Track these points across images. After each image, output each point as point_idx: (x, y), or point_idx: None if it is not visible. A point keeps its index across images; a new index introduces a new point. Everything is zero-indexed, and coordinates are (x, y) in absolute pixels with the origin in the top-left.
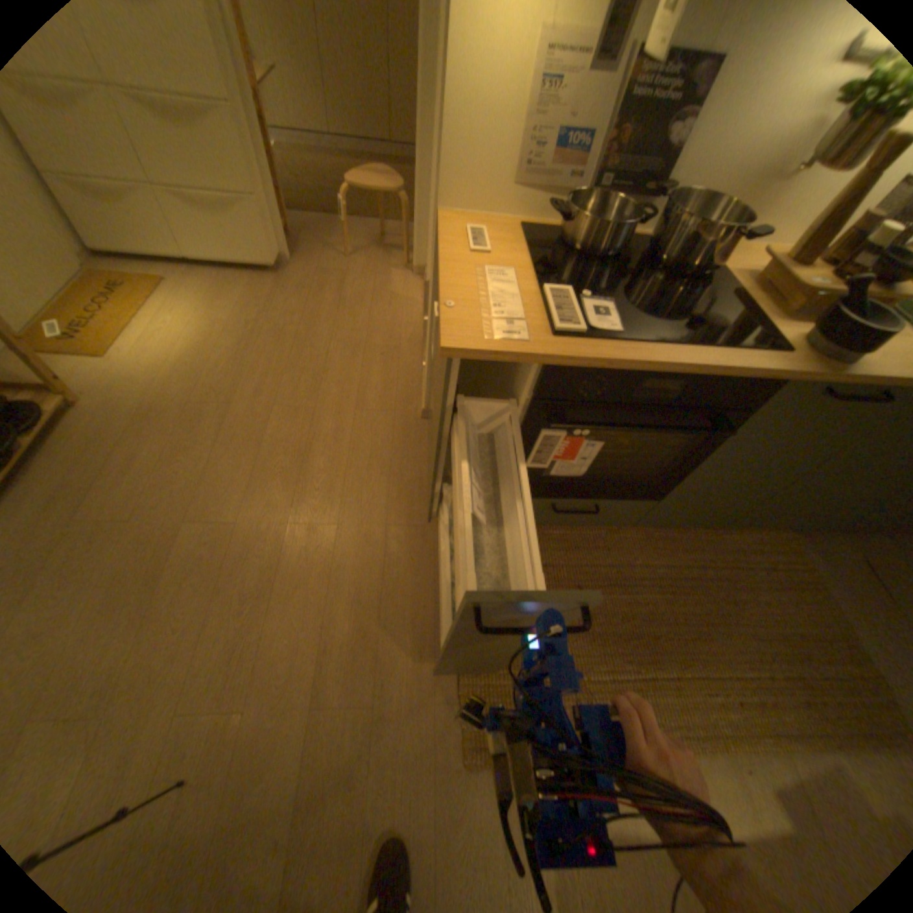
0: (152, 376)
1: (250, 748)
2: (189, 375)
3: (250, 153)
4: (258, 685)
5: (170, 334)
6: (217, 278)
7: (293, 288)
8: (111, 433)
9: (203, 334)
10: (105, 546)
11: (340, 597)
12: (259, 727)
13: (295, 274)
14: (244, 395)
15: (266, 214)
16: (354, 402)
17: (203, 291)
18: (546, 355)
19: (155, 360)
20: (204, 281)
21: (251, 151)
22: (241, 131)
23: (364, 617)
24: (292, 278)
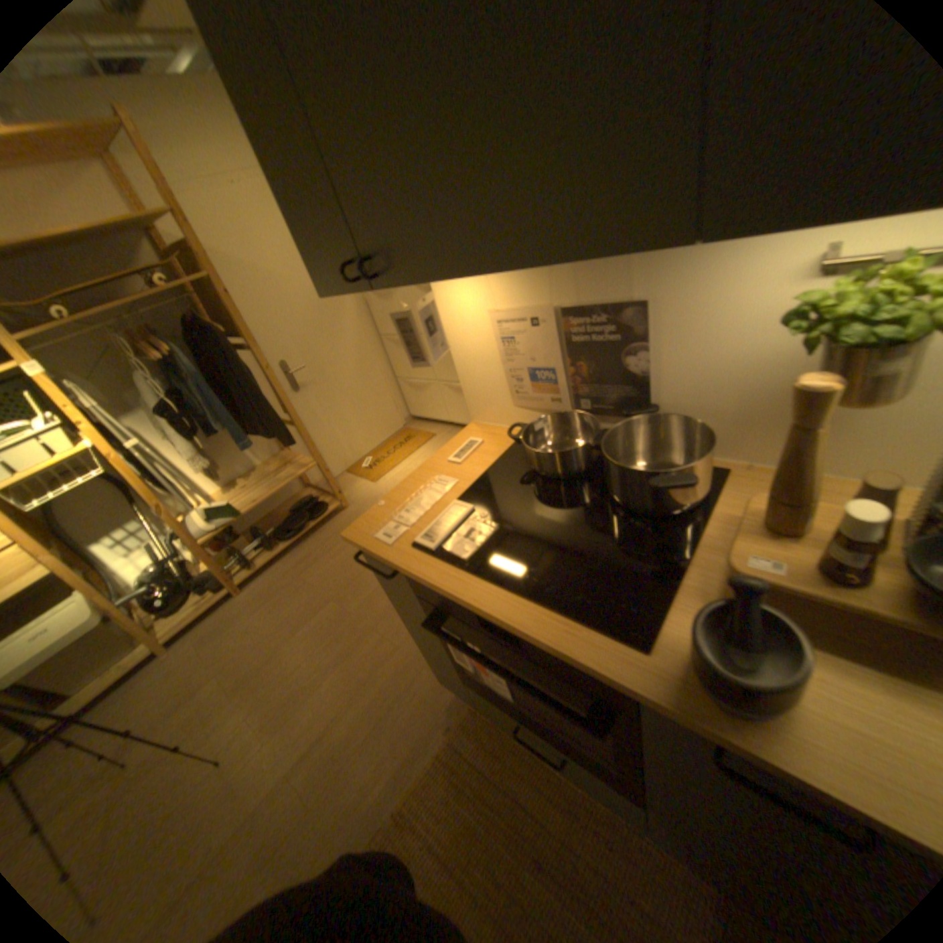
0: None
1: (249, 774)
2: None
3: None
4: (282, 734)
5: None
6: None
7: None
8: None
9: None
10: (298, 598)
11: (358, 706)
12: (262, 764)
13: None
14: None
15: None
16: None
17: None
18: (398, 561)
19: None
20: None
21: None
22: None
23: (357, 734)
24: None
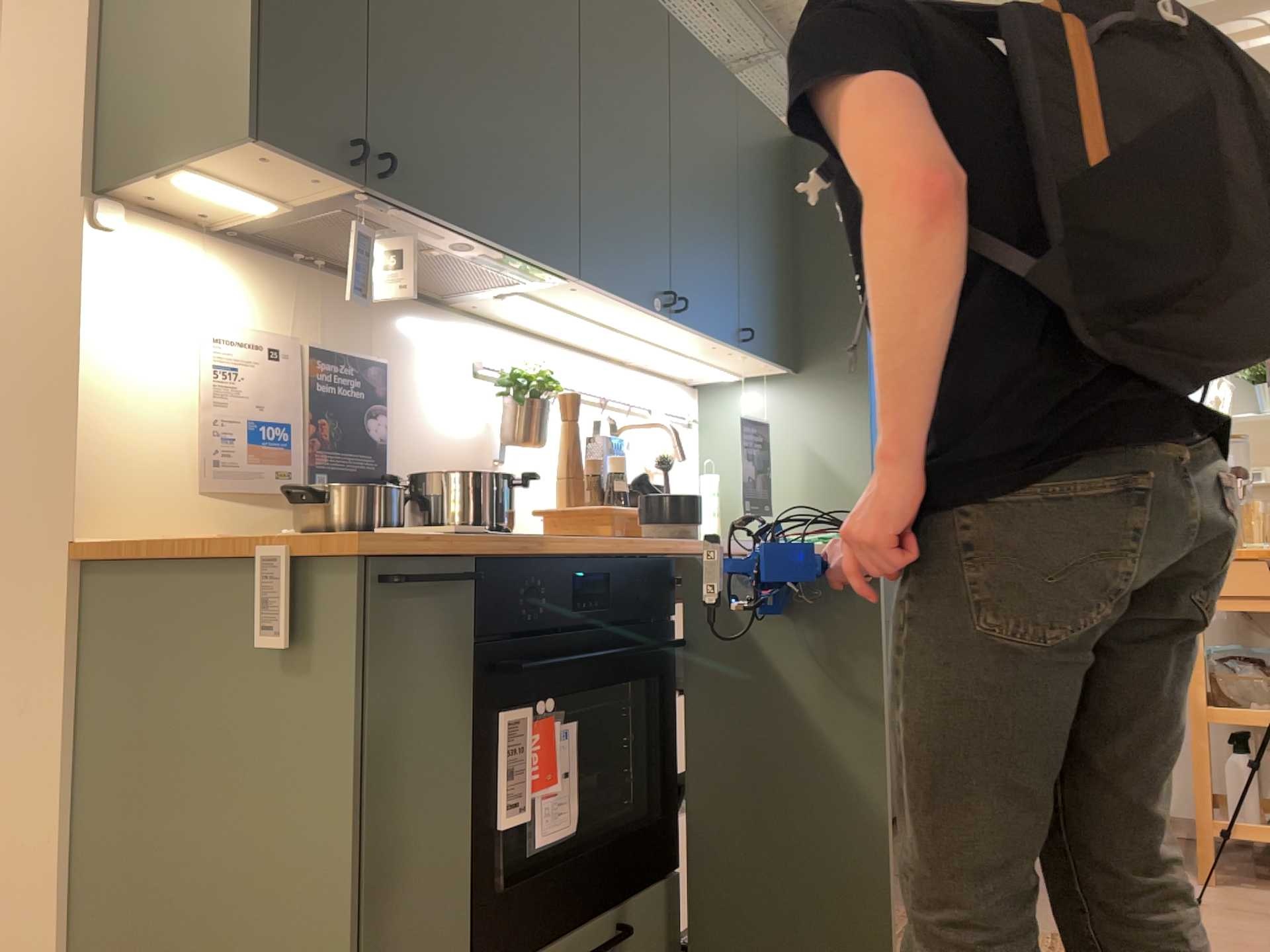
0: None
1: None
2: None
3: None
4: None
5: None
6: None
7: None
8: None
9: None
10: None
11: None
12: None
13: None
14: None
15: None
16: None
17: None
18: (468, 548)
19: None
20: None
21: None
22: None
23: None
24: None
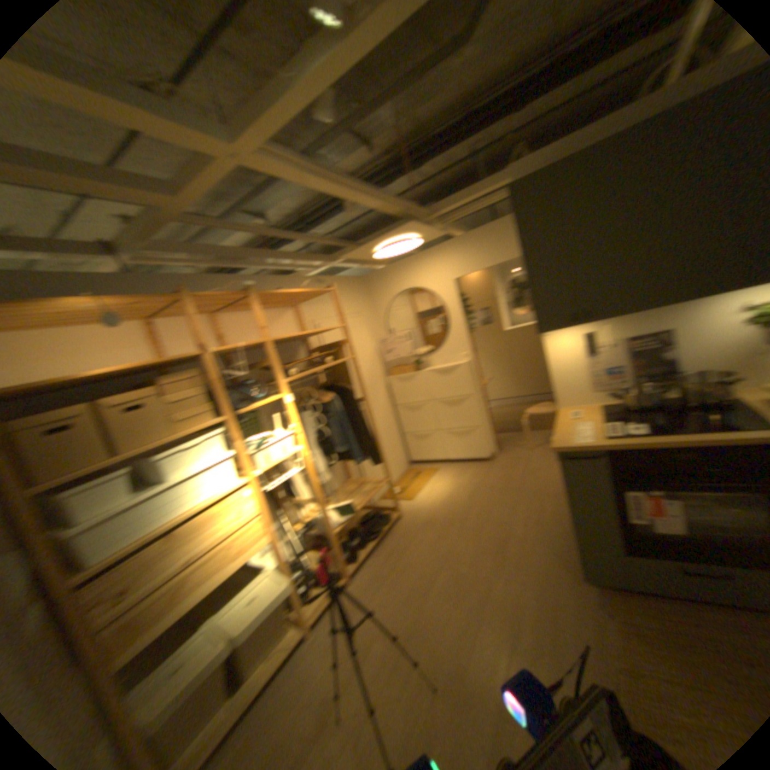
0: (433, 508)
1: (471, 689)
2: (448, 508)
3: (481, 410)
4: (477, 657)
5: (441, 491)
6: (463, 467)
7: (500, 468)
8: (415, 531)
9: (455, 490)
10: (410, 576)
11: (527, 623)
12: (476, 680)
13: (502, 461)
14: (474, 516)
15: (488, 434)
16: (536, 521)
17: (456, 473)
18: (605, 447)
19: (434, 502)
20: (457, 468)
21: (482, 409)
22: (478, 403)
23: (543, 639)
24: (500, 463)
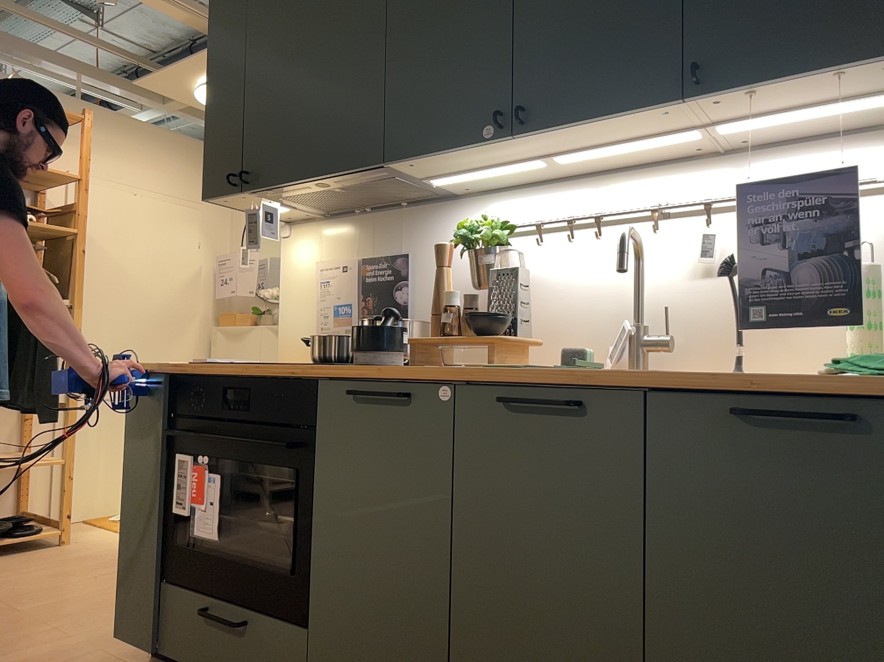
0: None
1: None
2: None
3: None
4: None
5: None
6: None
7: None
8: (53, 558)
9: None
10: None
11: None
12: None
13: None
14: None
15: None
16: None
17: None
18: (173, 369)
19: None
20: None
21: None
22: None
23: None
24: None
